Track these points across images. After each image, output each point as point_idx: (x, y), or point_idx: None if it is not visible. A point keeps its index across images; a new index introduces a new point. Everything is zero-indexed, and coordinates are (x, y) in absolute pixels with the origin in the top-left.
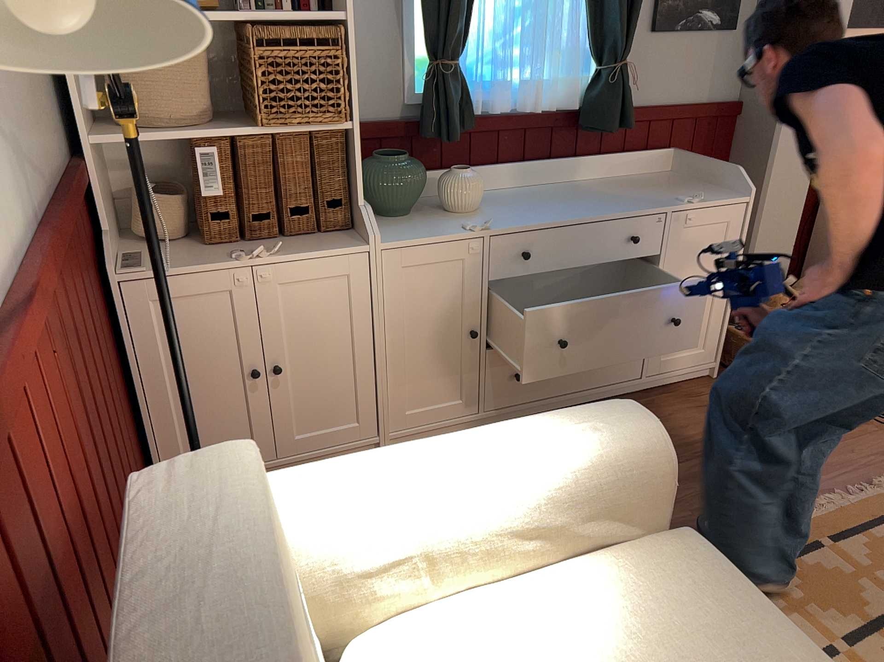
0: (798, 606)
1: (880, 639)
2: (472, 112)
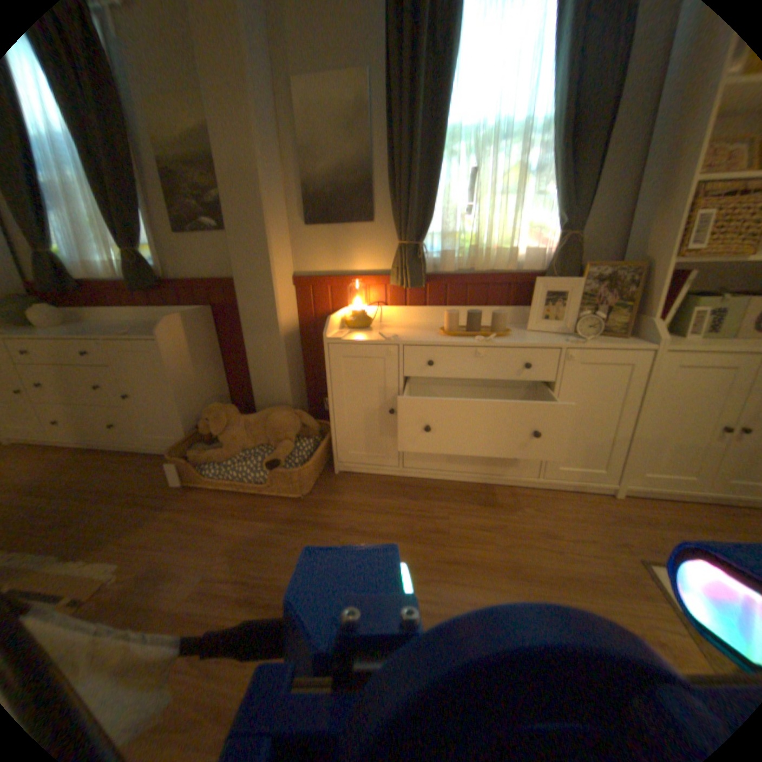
0: None
1: None
2: (70, 277)
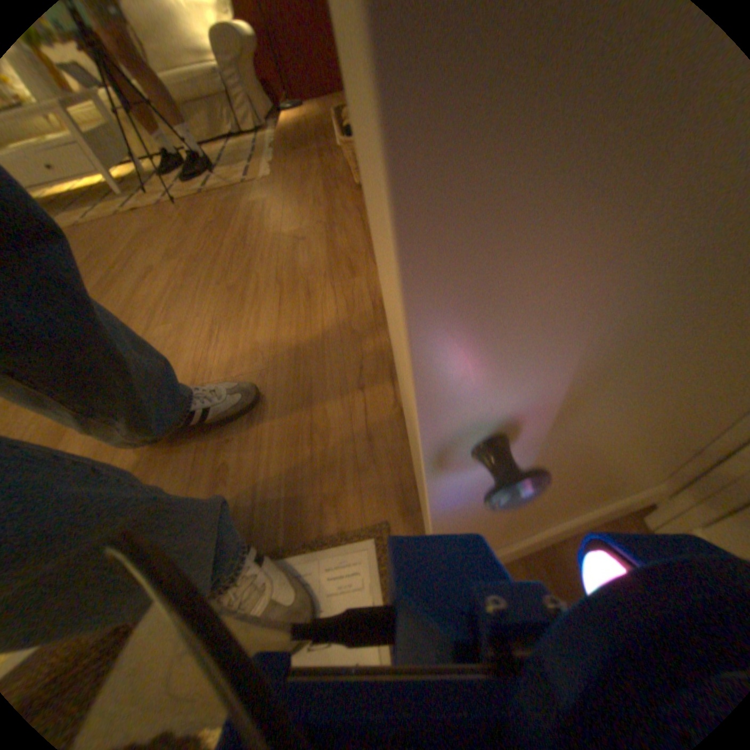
0: (237, 150)
1: (216, 158)
2: None
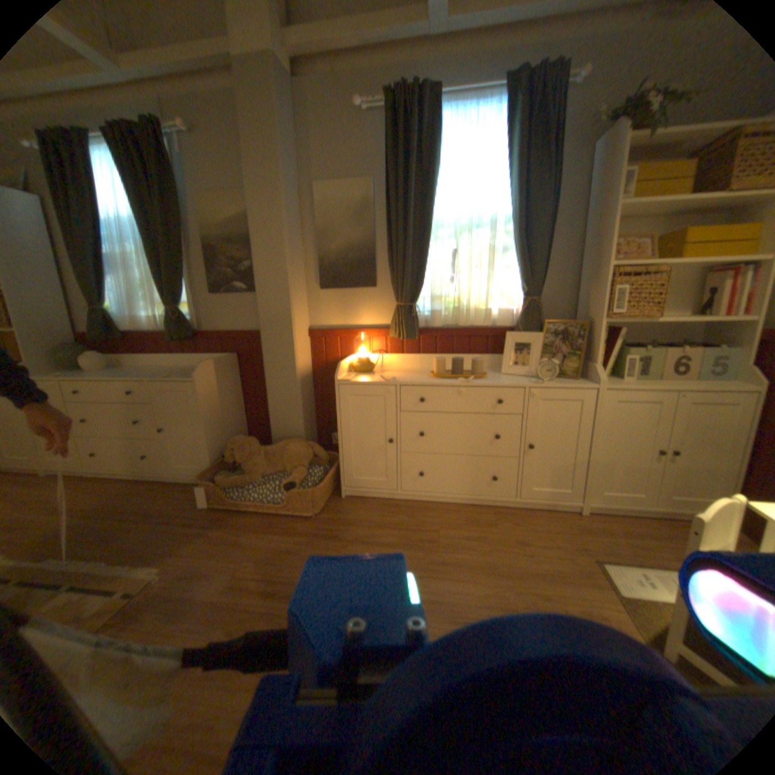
0: None
1: None
2: (117, 330)
